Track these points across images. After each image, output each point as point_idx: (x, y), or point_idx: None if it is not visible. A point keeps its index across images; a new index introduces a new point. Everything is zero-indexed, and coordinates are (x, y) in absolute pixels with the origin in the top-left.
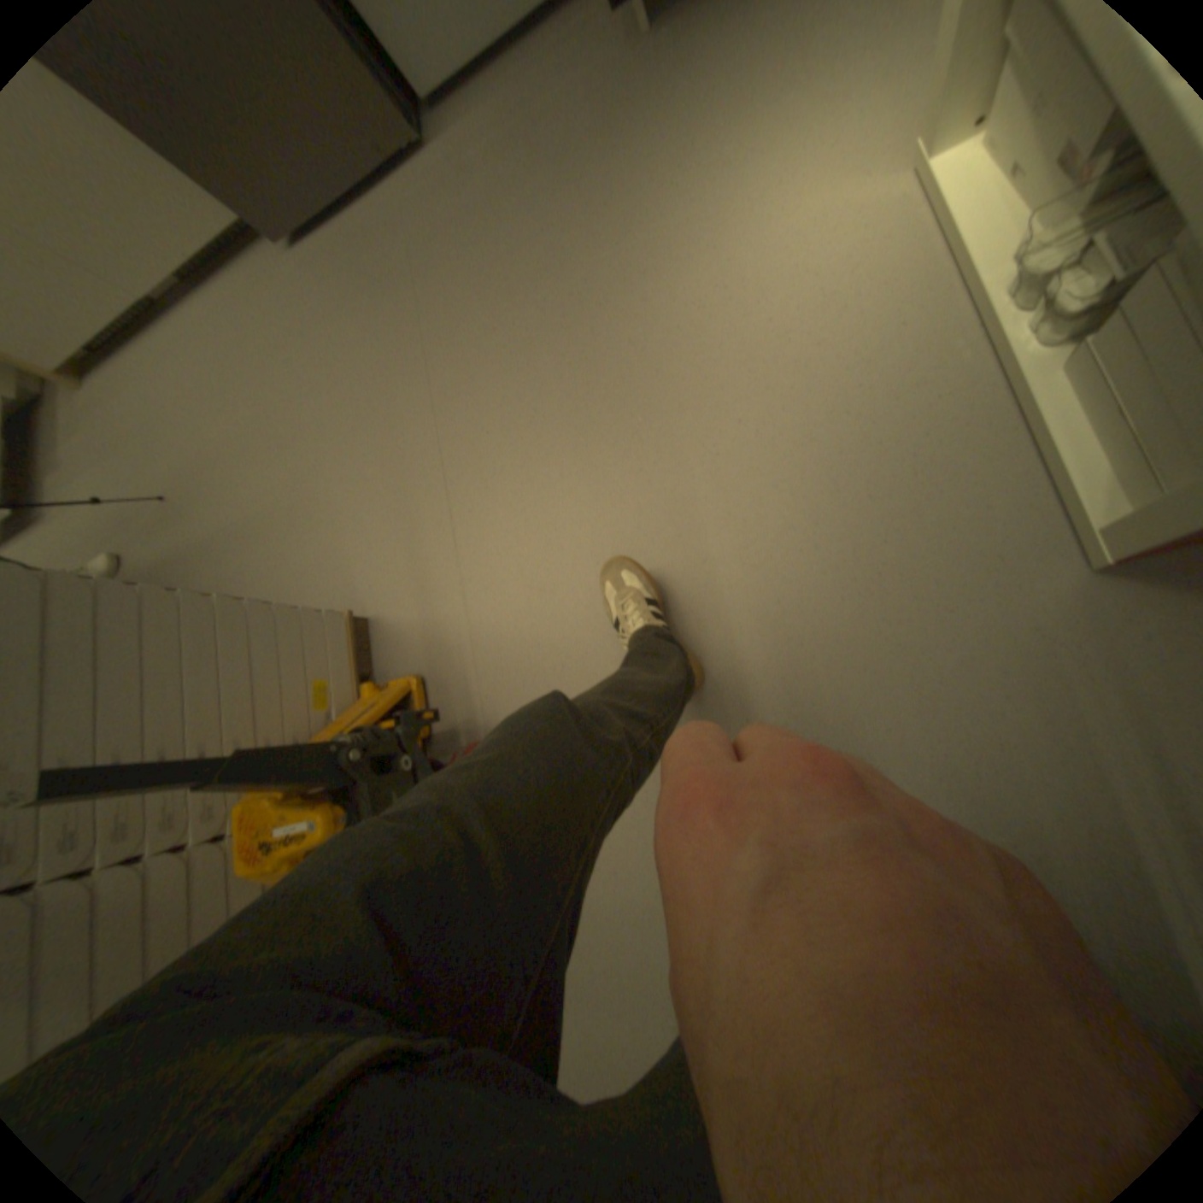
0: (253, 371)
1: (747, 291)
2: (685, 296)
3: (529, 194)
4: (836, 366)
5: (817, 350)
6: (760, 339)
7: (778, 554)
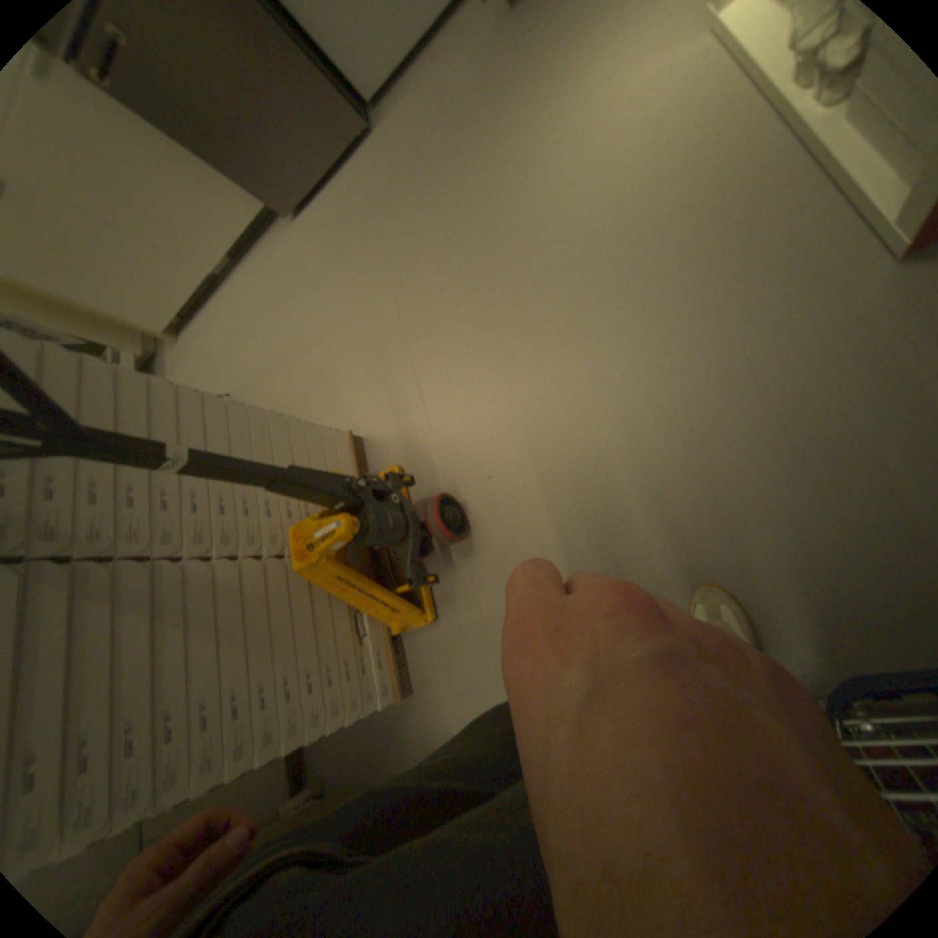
0: (278, 302)
1: (598, 149)
2: (555, 166)
3: (441, 137)
4: (670, 178)
5: (655, 172)
6: (612, 178)
7: (644, 319)
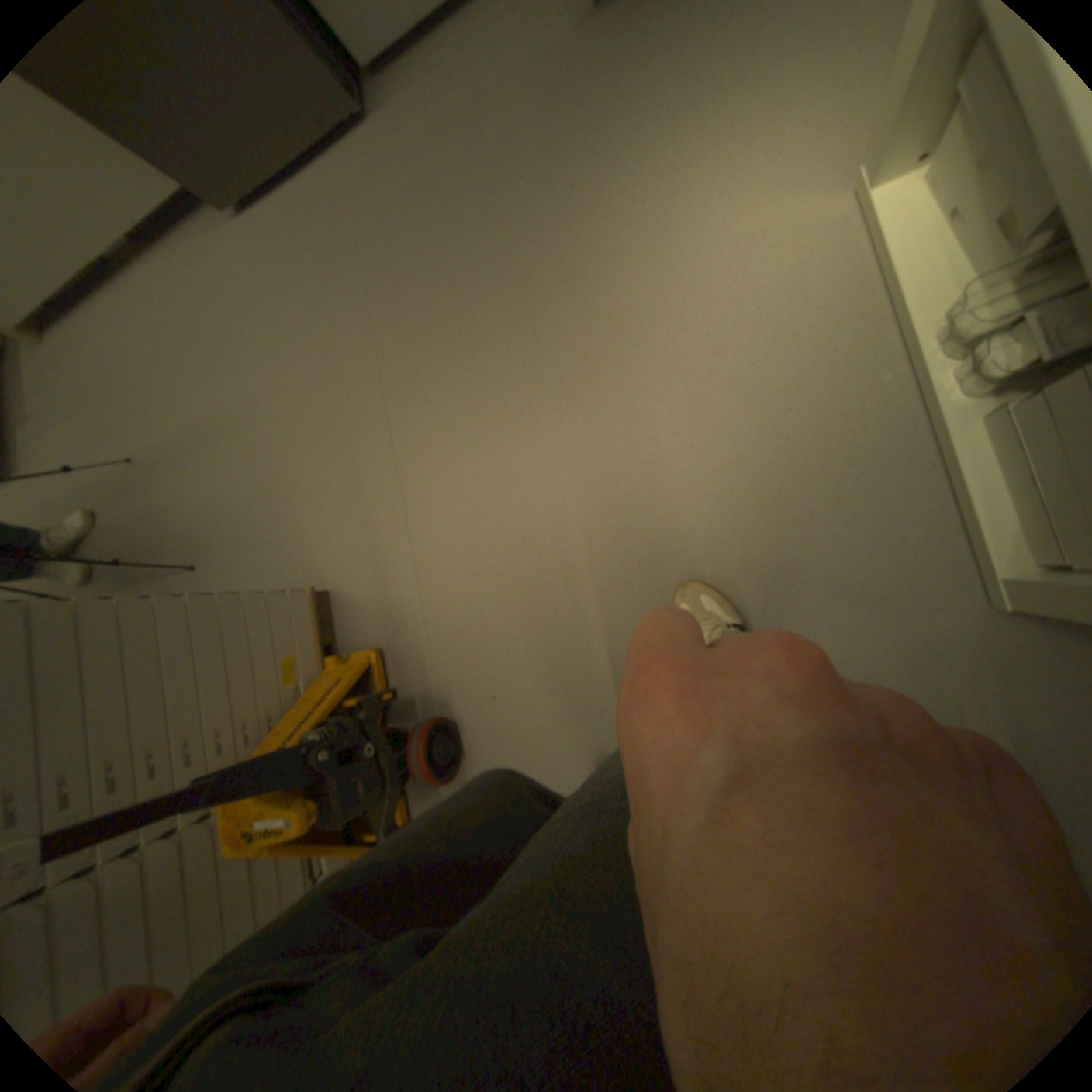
0: (209, 340)
1: (687, 305)
2: (627, 304)
3: (474, 181)
4: (769, 390)
5: (751, 372)
6: (698, 356)
7: (706, 566)
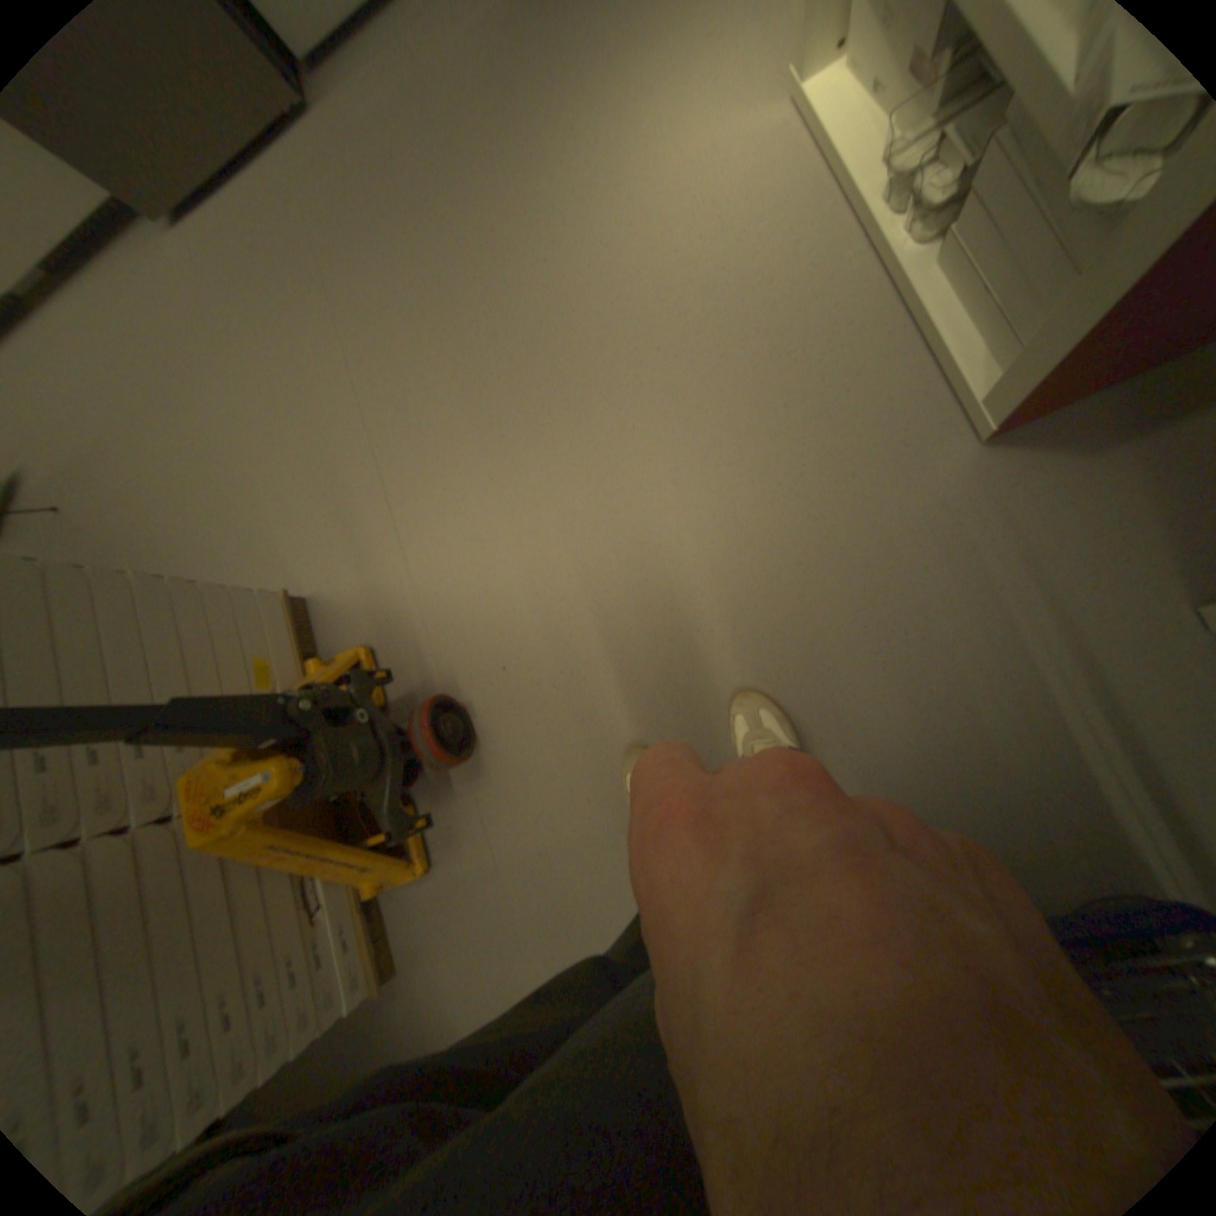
0: (148, 361)
1: (651, 225)
2: (593, 236)
3: (426, 151)
4: (742, 288)
5: (723, 274)
6: (669, 270)
7: (709, 471)
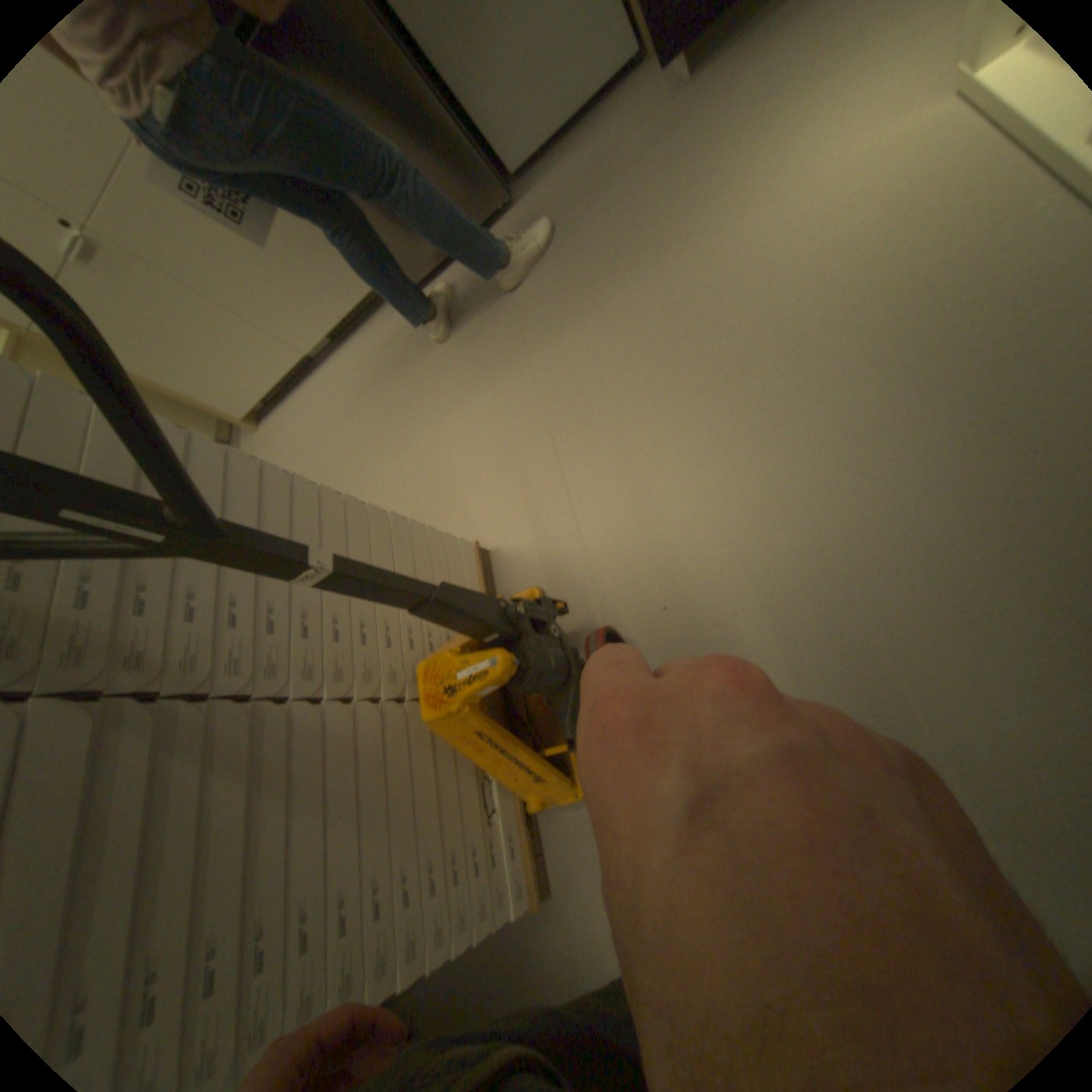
0: (388, 387)
1: (812, 223)
2: (753, 242)
3: (604, 211)
4: (914, 256)
5: (891, 248)
6: (832, 255)
7: (885, 420)
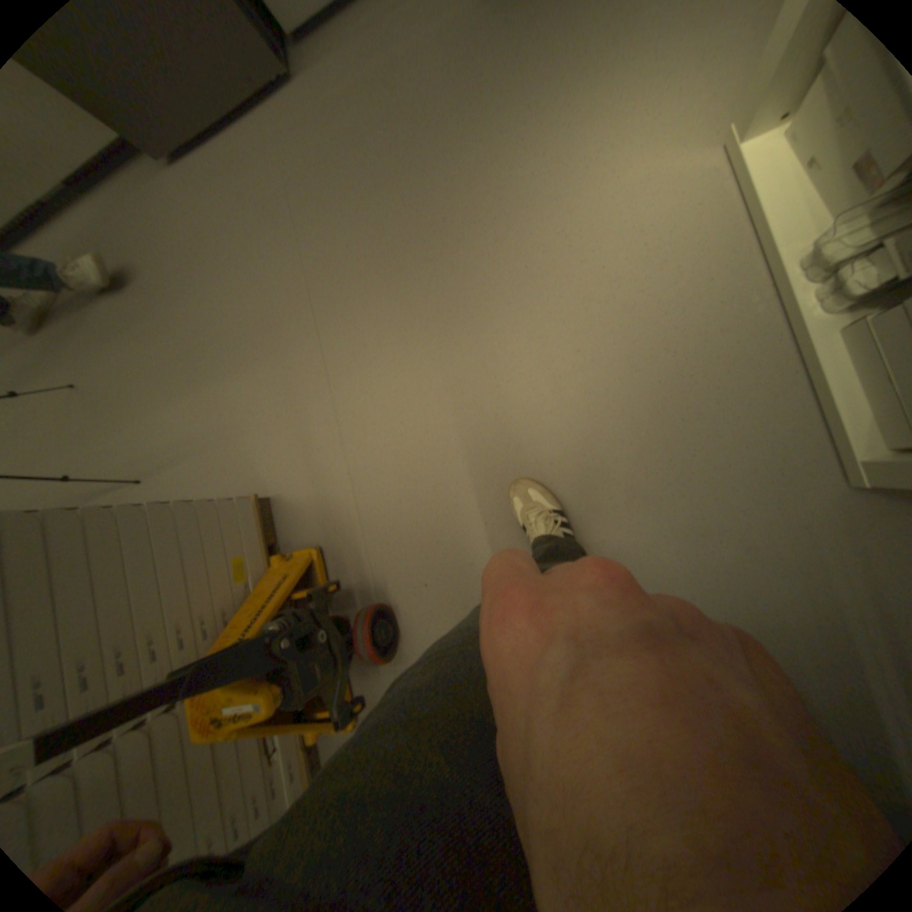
0: (147, 277)
1: (584, 241)
2: (532, 241)
3: (391, 136)
4: (657, 312)
5: (642, 297)
6: (595, 284)
7: (610, 462)
